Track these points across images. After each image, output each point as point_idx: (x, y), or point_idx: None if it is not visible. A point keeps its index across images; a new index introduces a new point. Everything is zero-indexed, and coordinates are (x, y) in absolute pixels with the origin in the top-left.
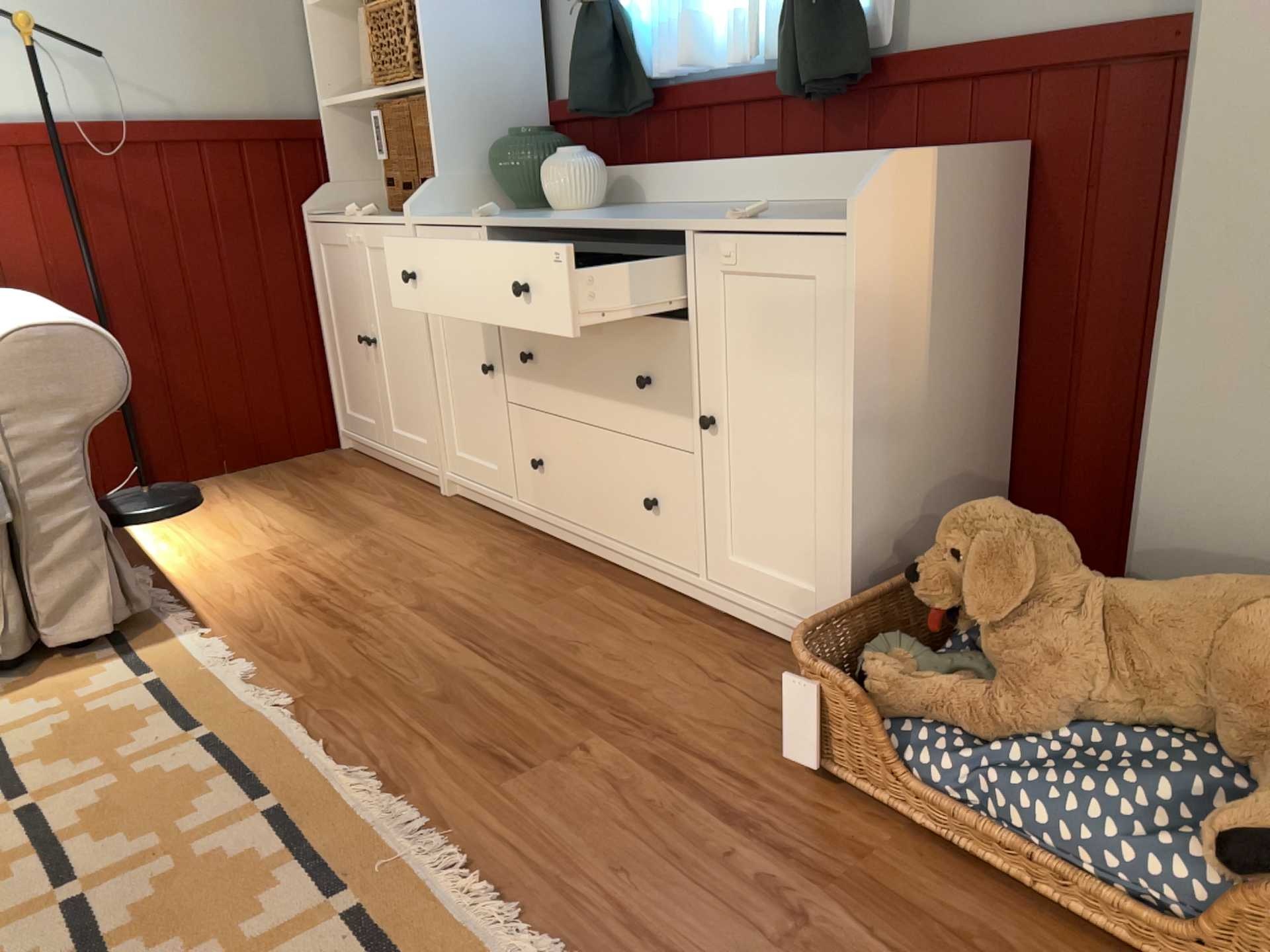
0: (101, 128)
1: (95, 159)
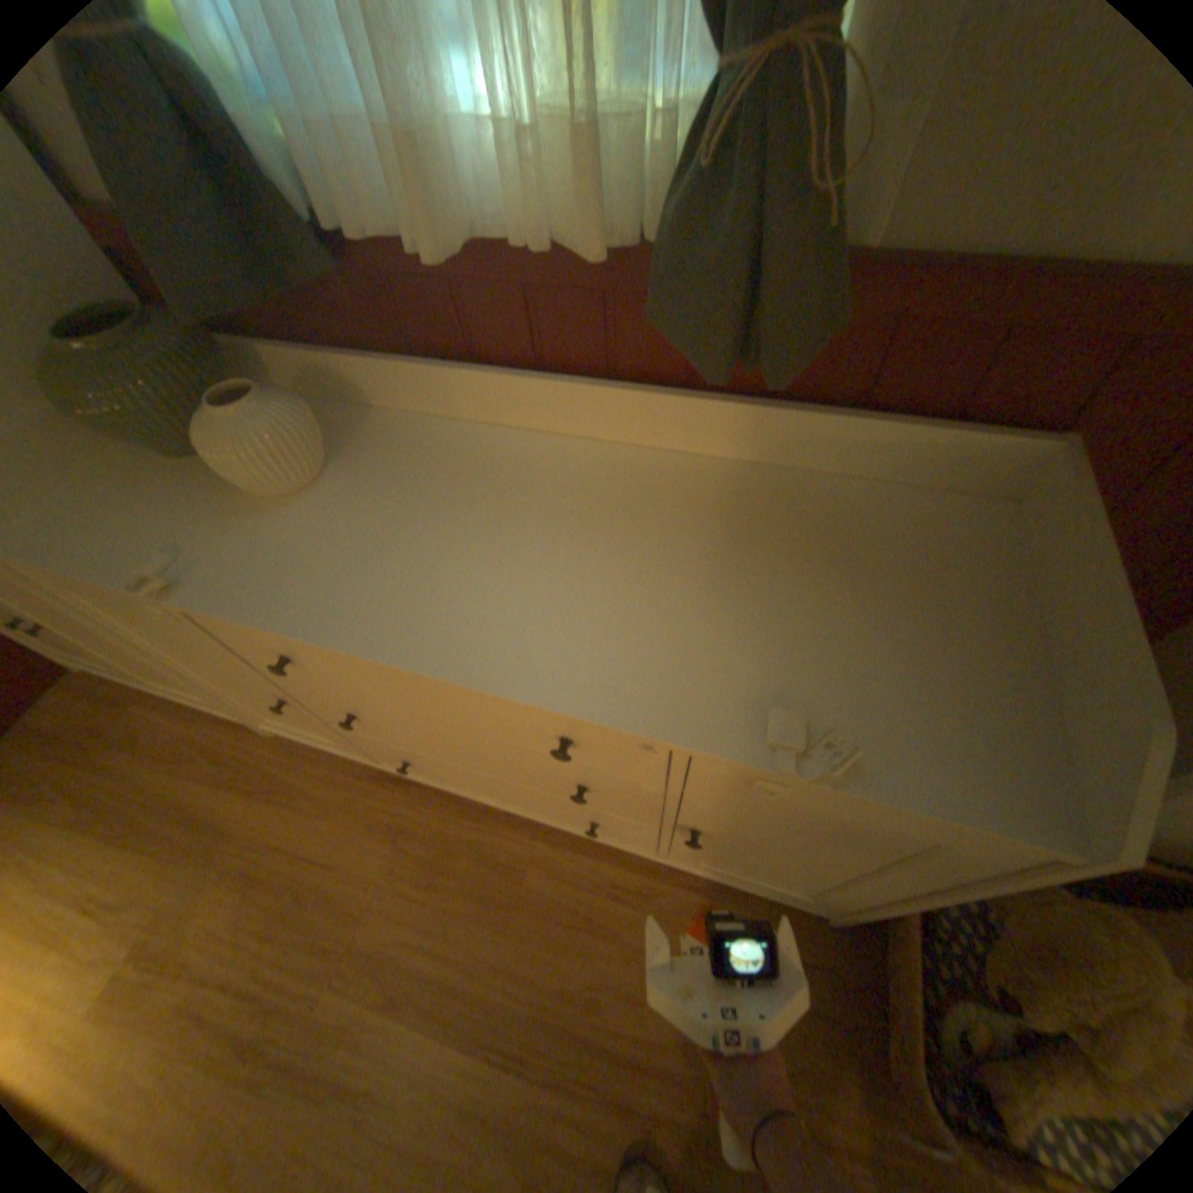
0: None
1: None
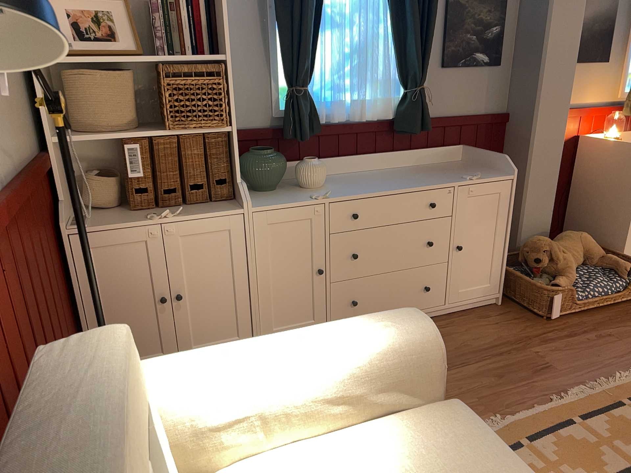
0: (11, 190)
1: (6, 223)
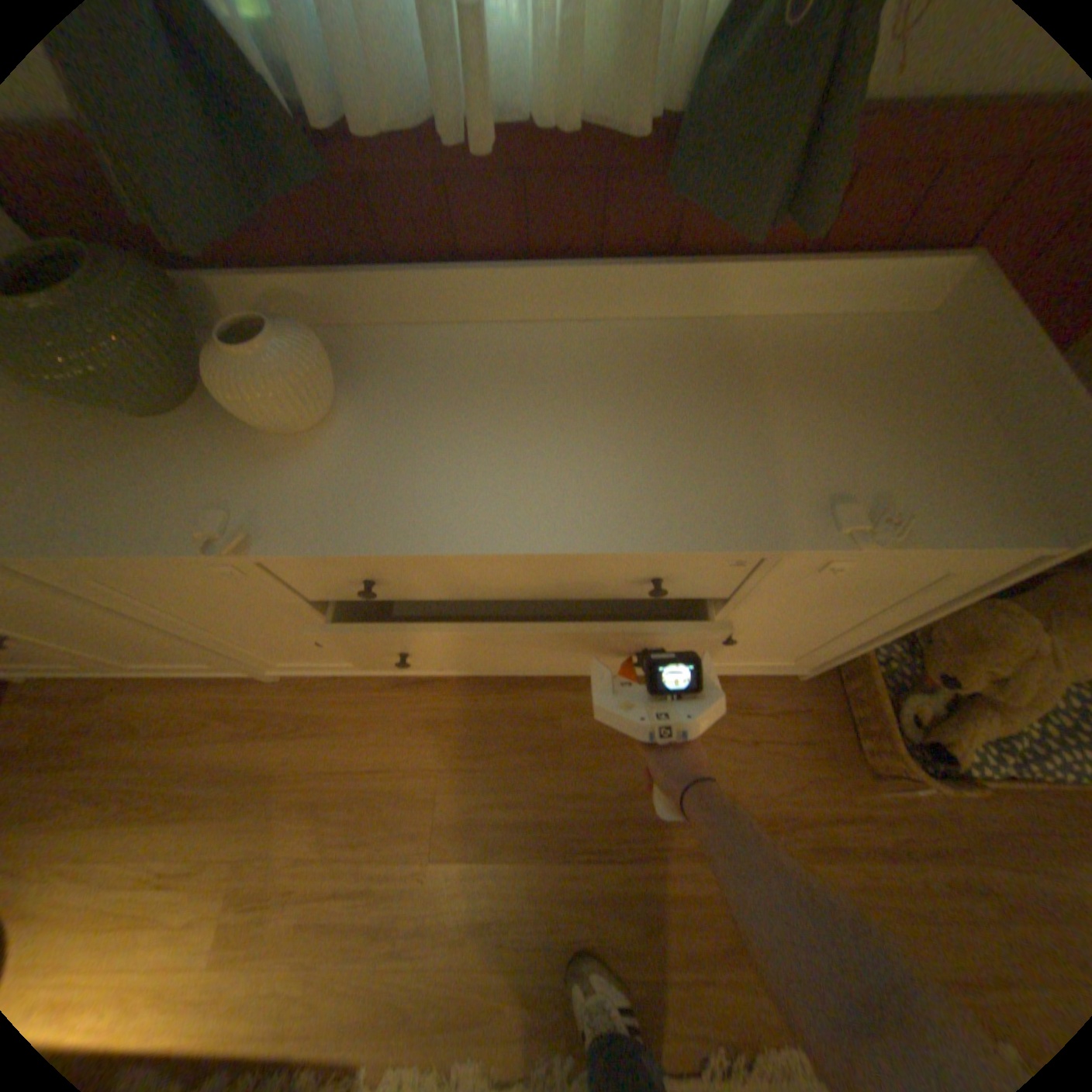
0: None
1: None
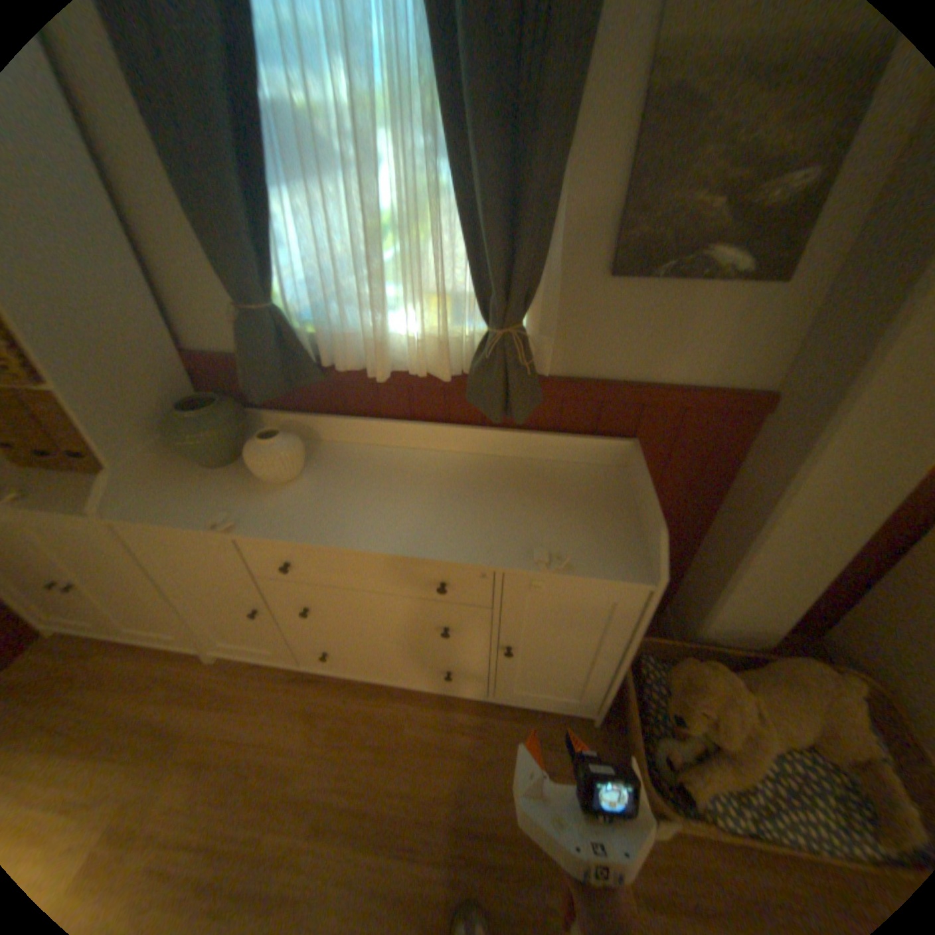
0: None
1: None
